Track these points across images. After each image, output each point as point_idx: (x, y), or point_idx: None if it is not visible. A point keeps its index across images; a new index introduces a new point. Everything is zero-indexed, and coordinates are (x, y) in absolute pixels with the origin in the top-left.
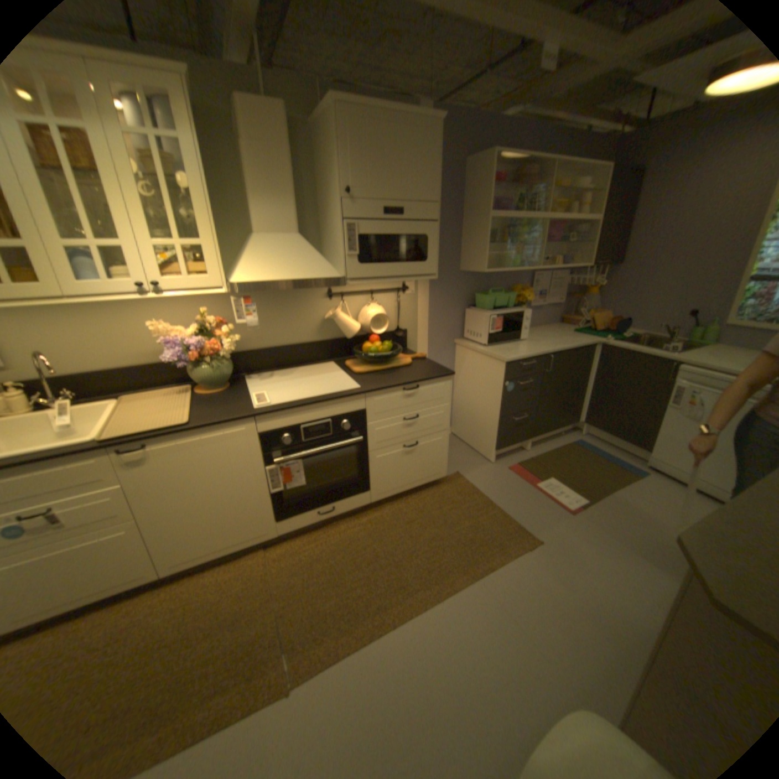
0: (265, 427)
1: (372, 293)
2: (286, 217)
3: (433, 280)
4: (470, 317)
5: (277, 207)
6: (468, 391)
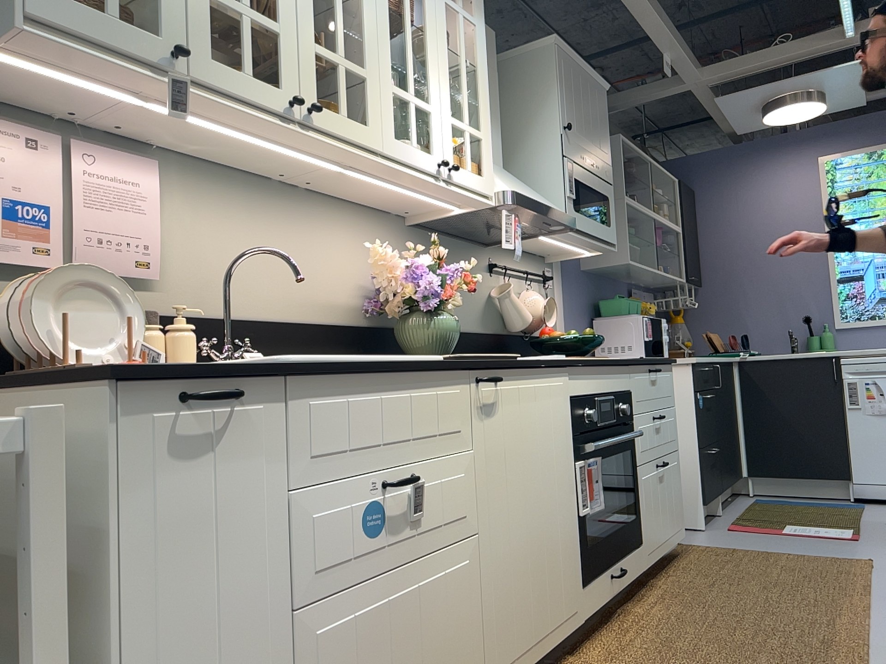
0: (574, 388)
1: (527, 274)
2: (497, 145)
3: (566, 275)
4: (603, 329)
5: (492, 131)
6: None
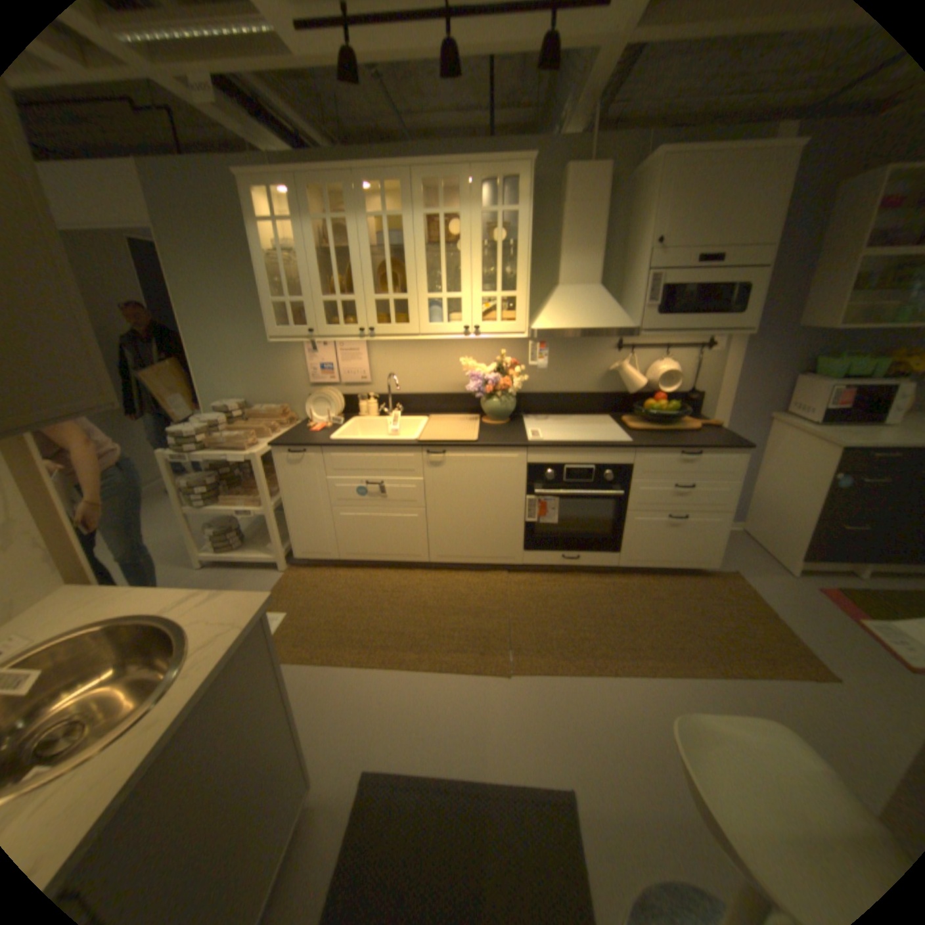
0: (533, 459)
1: (669, 346)
2: (591, 269)
3: (755, 336)
4: (804, 385)
5: (586, 259)
6: (780, 480)
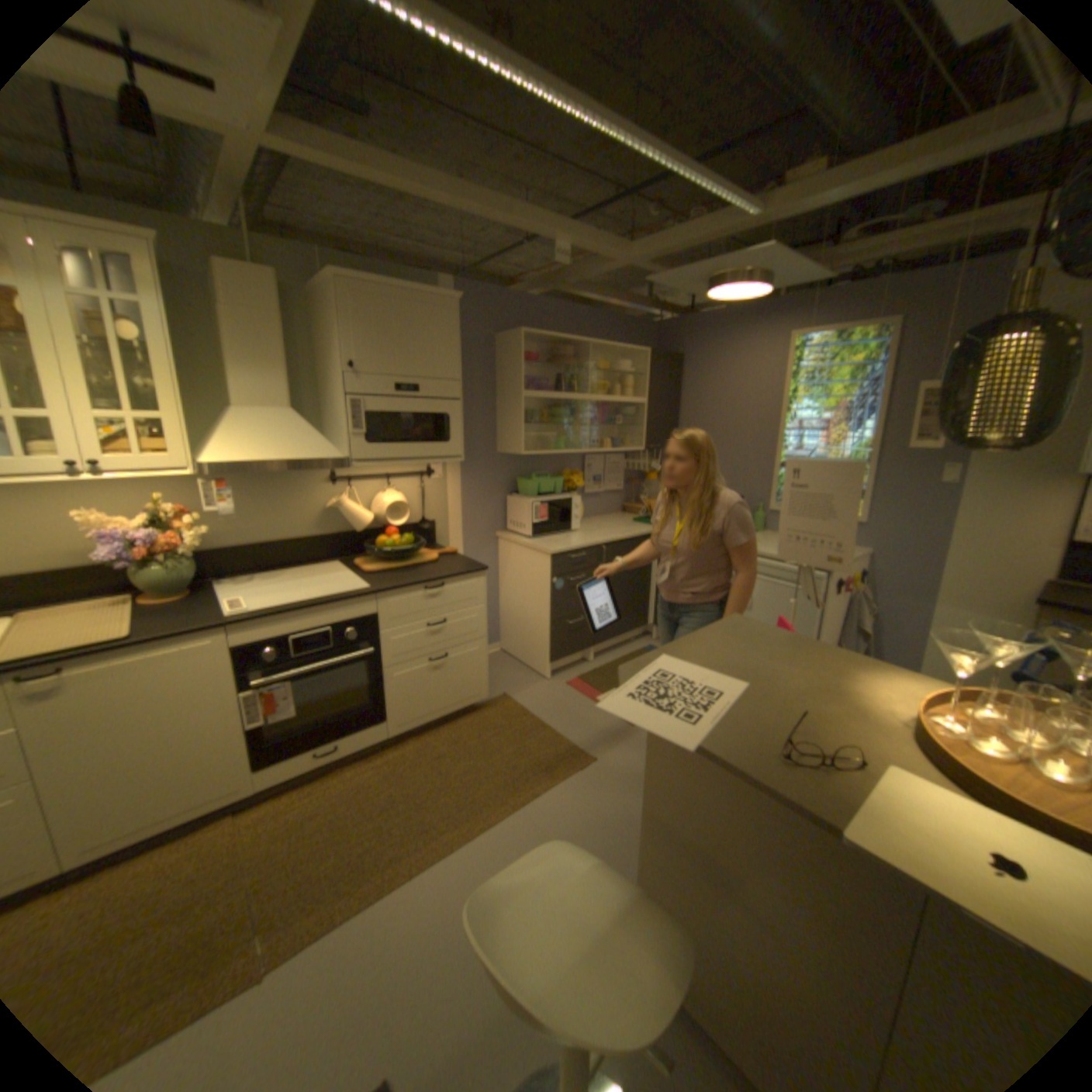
0: (238, 640)
1: (388, 476)
2: (274, 389)
3: (465, 463)
4: (512, 505)
5: (264, 377)
6: (515, 593)
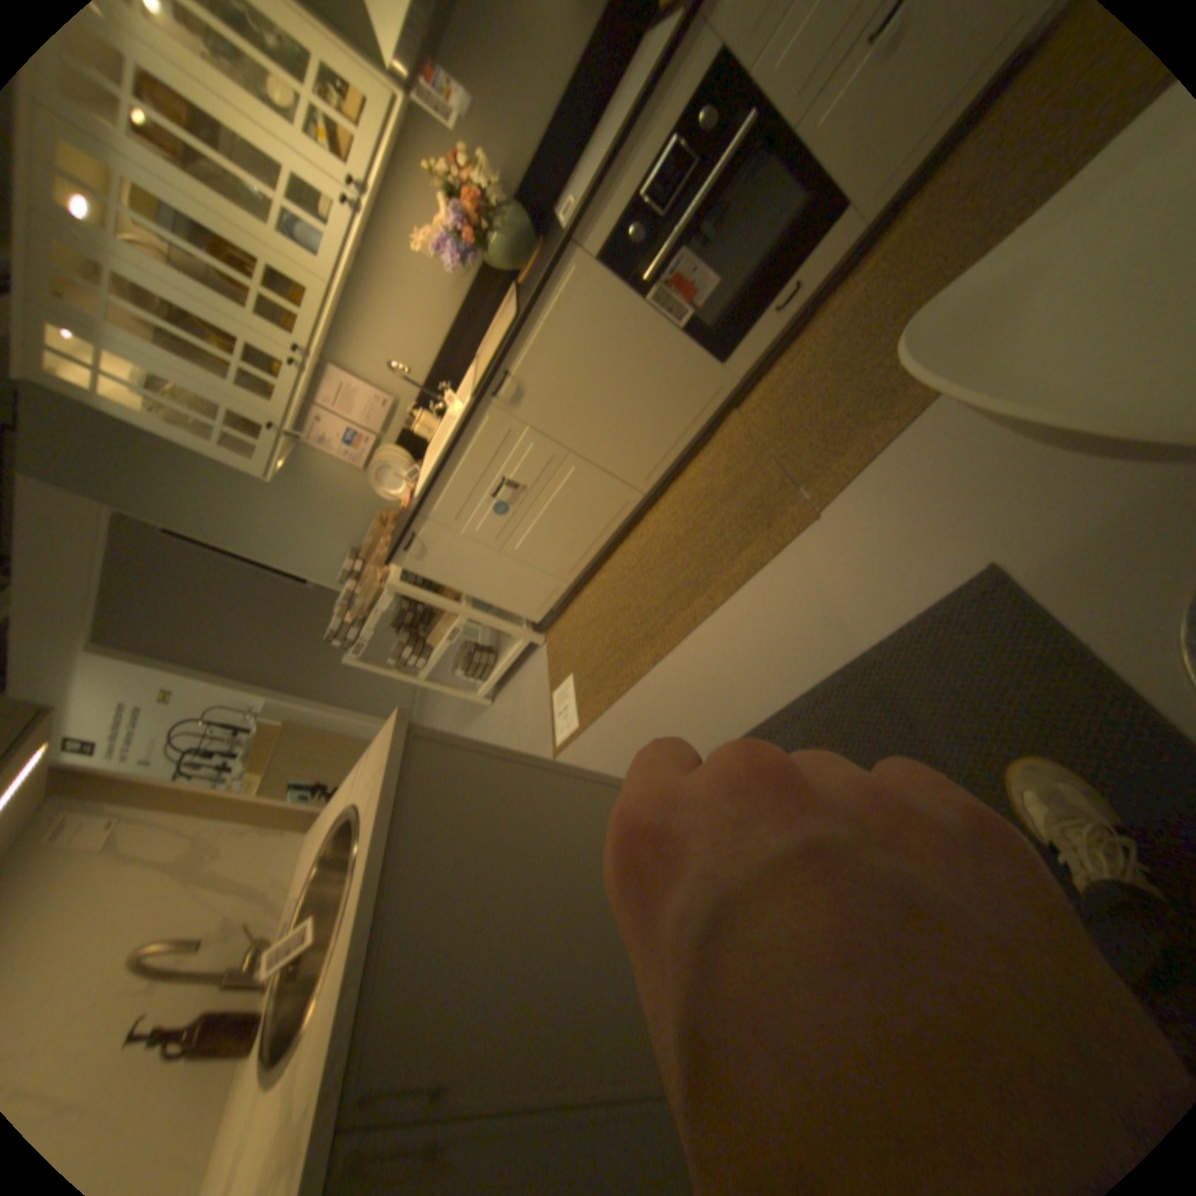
0: (595, 242)
1: None
2: None
3: None
4: None
5: None
6: None
